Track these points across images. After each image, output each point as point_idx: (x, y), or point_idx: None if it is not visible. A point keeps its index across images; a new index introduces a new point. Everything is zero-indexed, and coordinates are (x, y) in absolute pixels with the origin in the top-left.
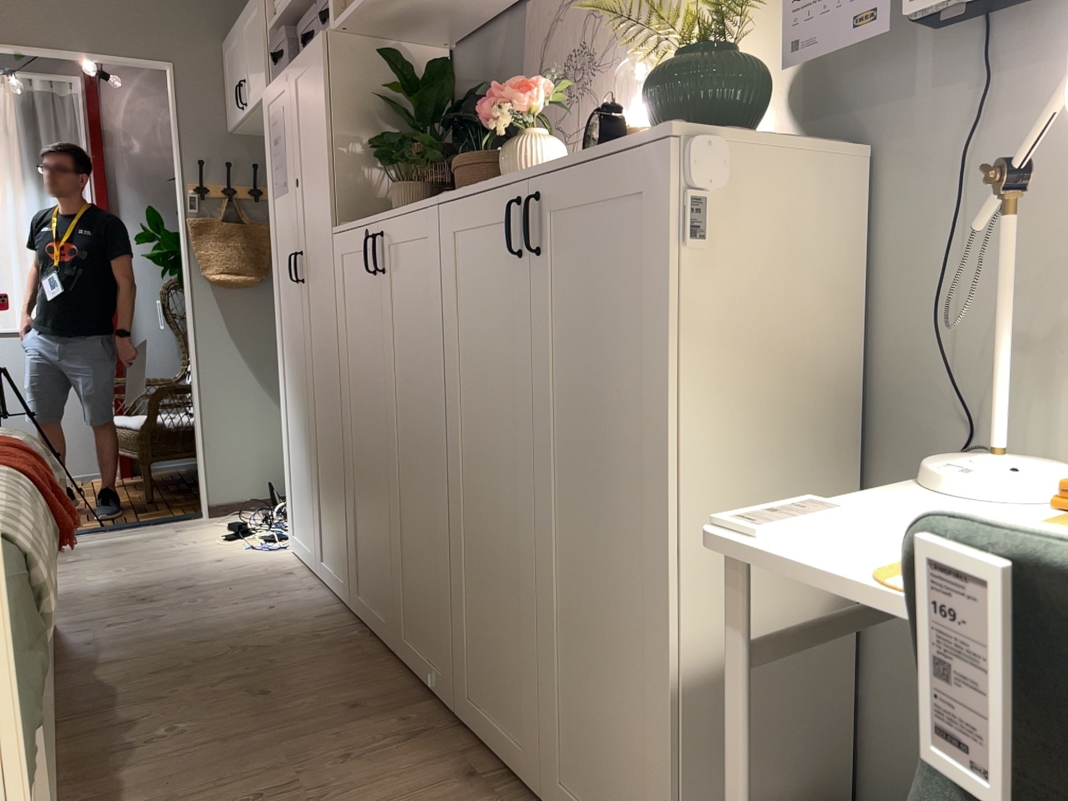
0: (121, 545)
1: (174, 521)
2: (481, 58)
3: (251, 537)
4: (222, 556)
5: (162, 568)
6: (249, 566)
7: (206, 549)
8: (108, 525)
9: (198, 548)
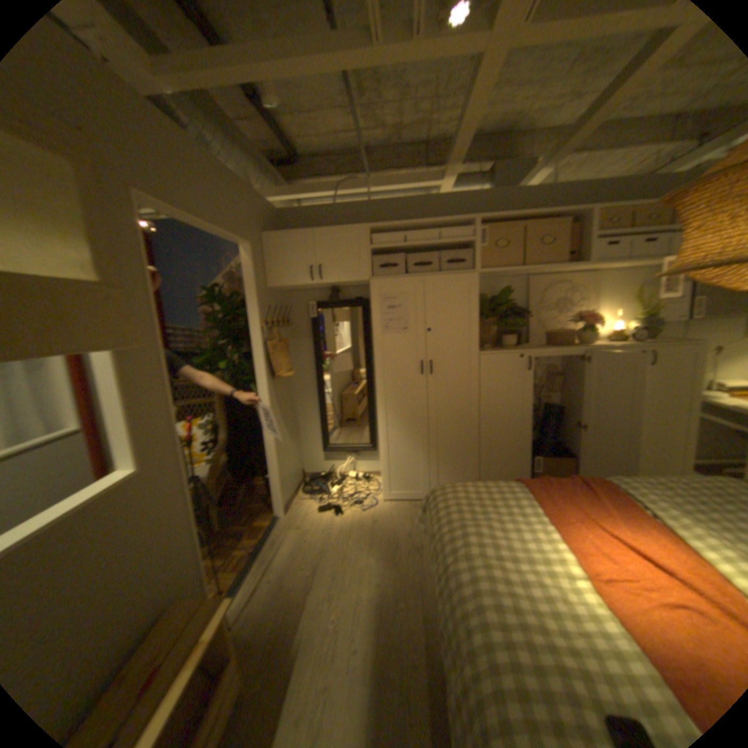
0: (299, 552)
1: (273, 529)
2: (491, 288)
3: (343, 509)
4: (367, 520)
5: (367, 540)
6: (392, 515)
7: (347, 524)
8: (250, 554)
9: (341, 526)
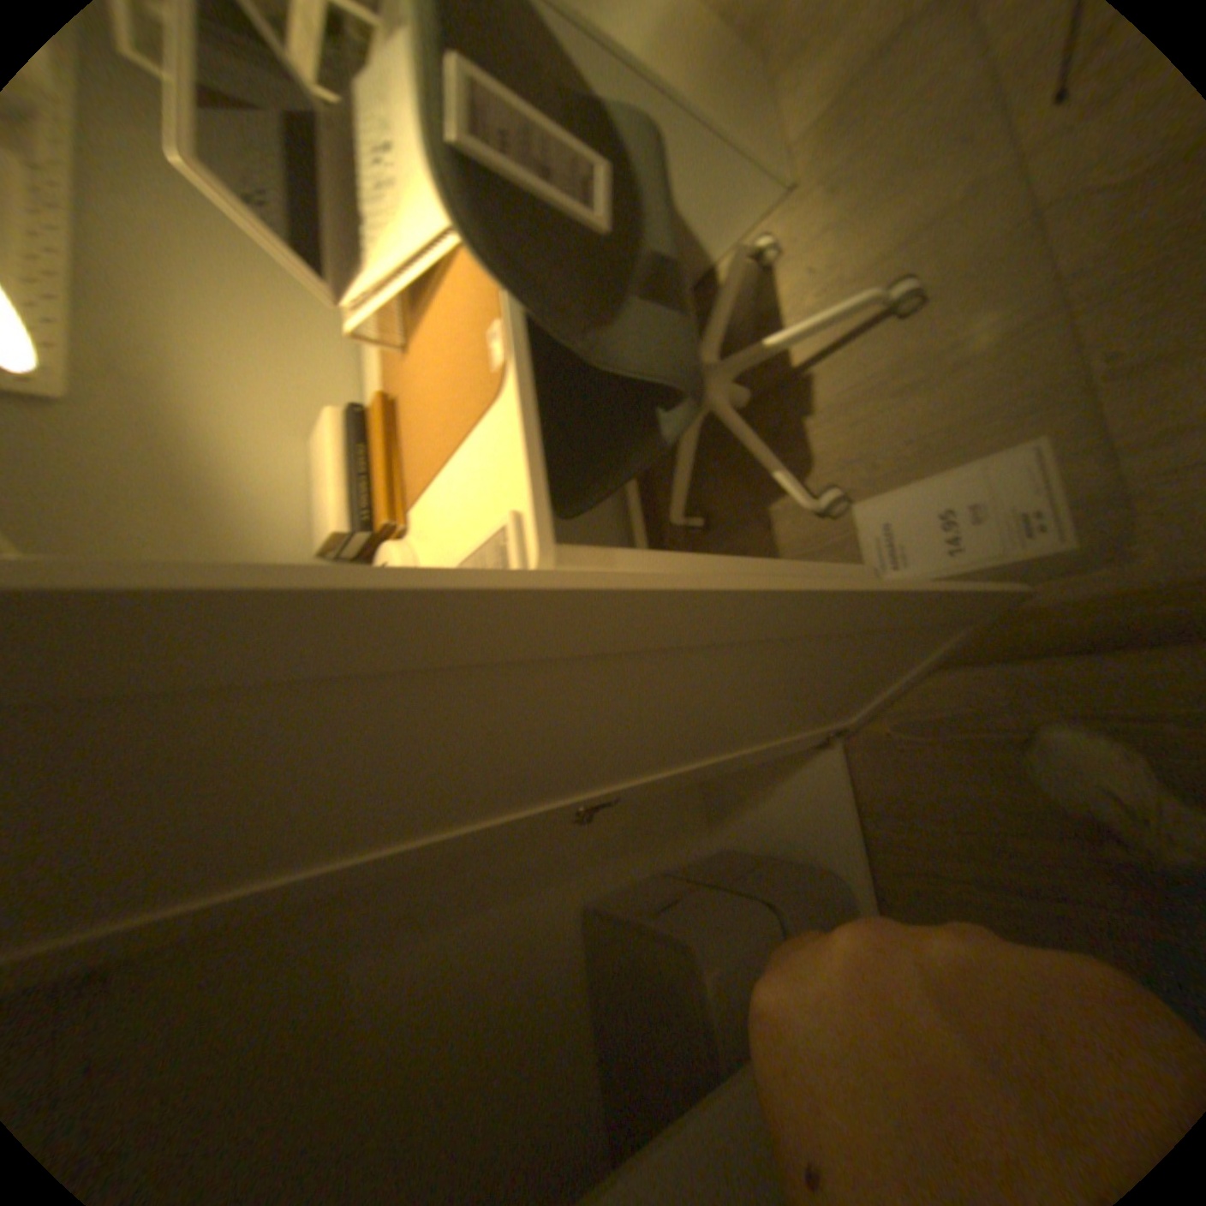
0: None
1: None
2: None
3: None
4: None
5: None
6: None
7: None
8: None
9: None
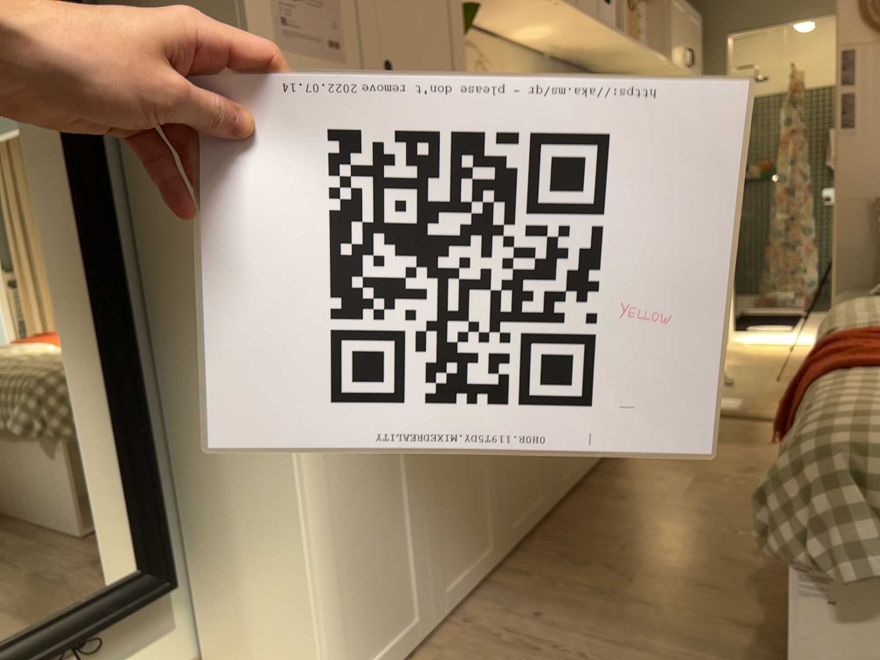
0: None
1: None
2: None
3: None
4: None
5: None
6: None
7: None
8: None
9: None
